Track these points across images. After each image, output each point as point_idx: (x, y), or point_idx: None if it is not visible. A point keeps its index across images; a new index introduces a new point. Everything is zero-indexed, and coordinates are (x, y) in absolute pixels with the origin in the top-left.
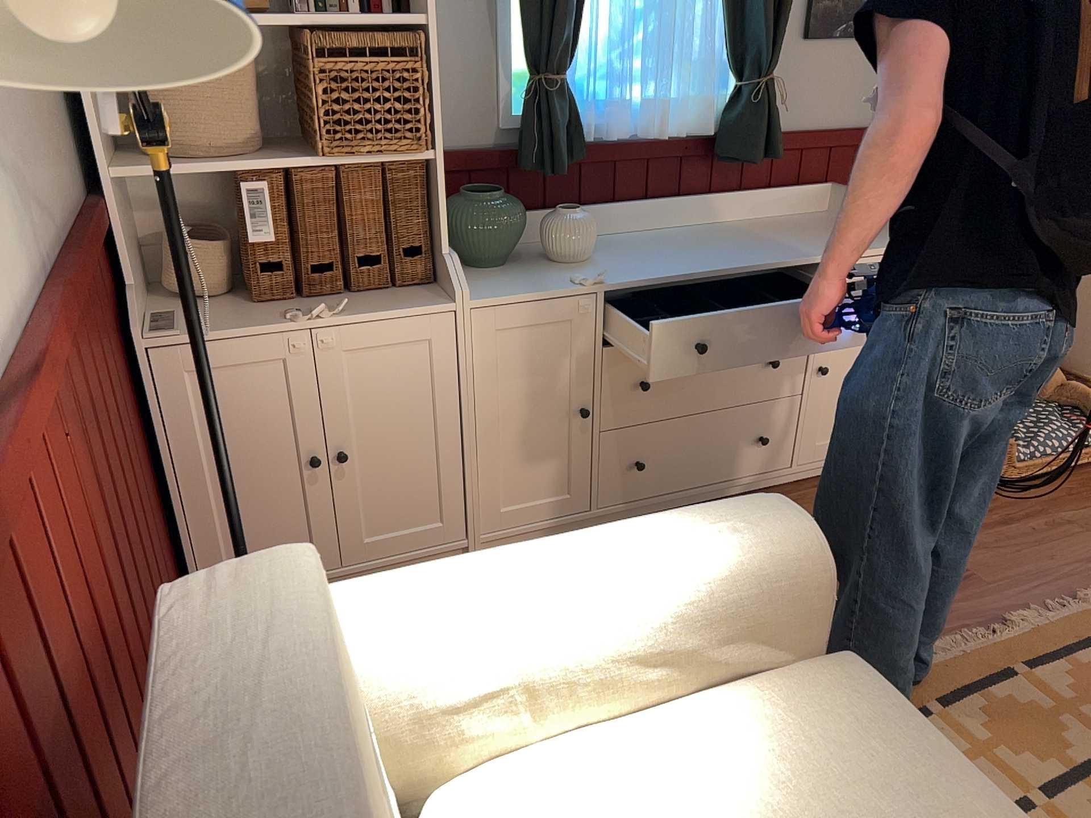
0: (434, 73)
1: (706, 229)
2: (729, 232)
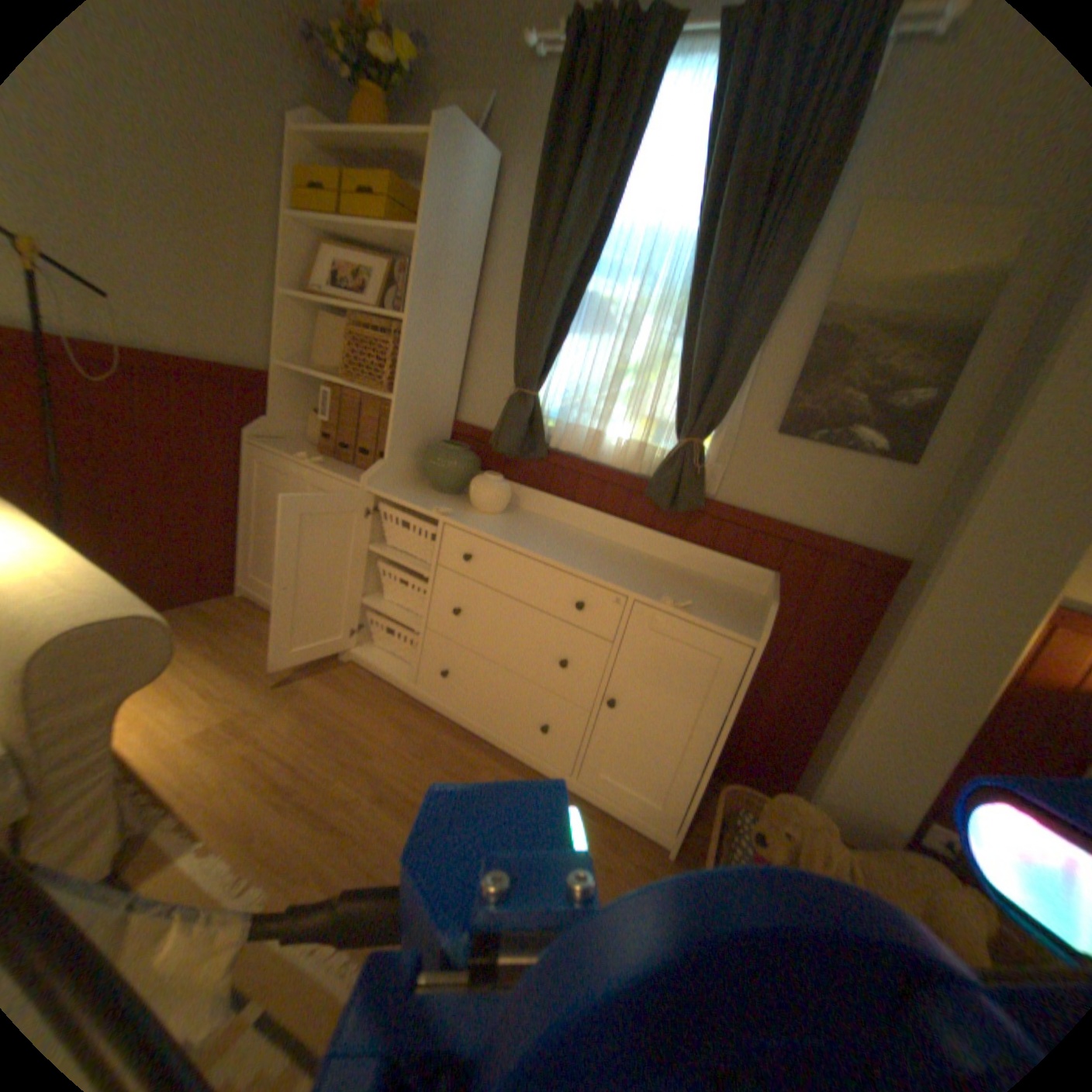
0: (404, 349)
1: (622, 550)
2: (631, 558)
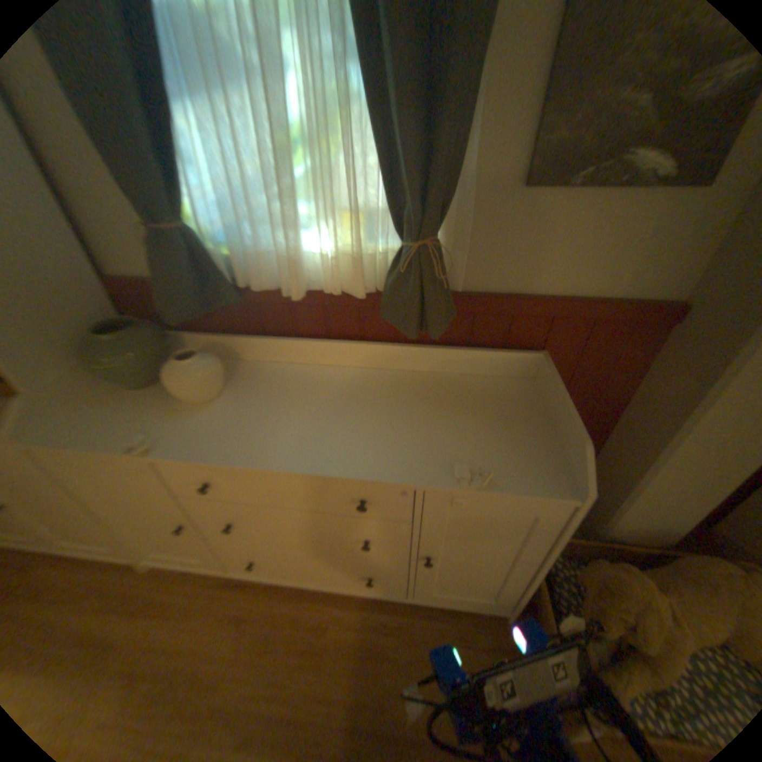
0: None
1: (376, 378)
2: (391, 388)
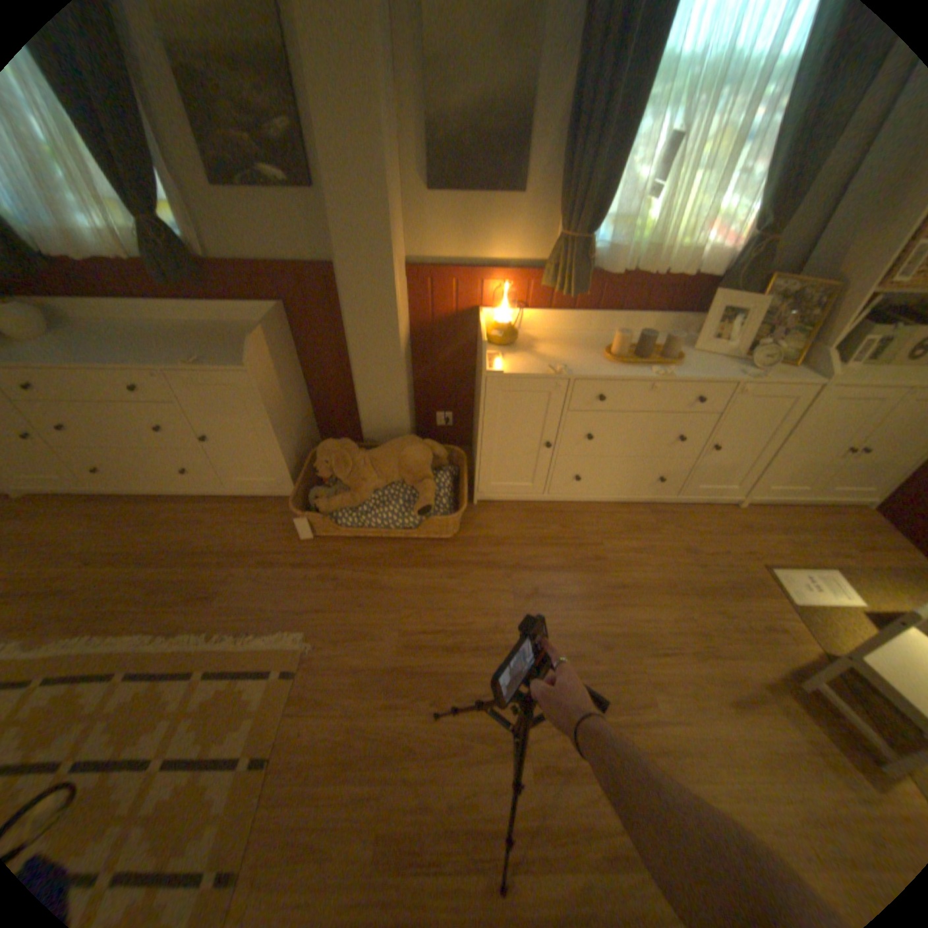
0: None
1: (167, 326)
2: (173, 330)
